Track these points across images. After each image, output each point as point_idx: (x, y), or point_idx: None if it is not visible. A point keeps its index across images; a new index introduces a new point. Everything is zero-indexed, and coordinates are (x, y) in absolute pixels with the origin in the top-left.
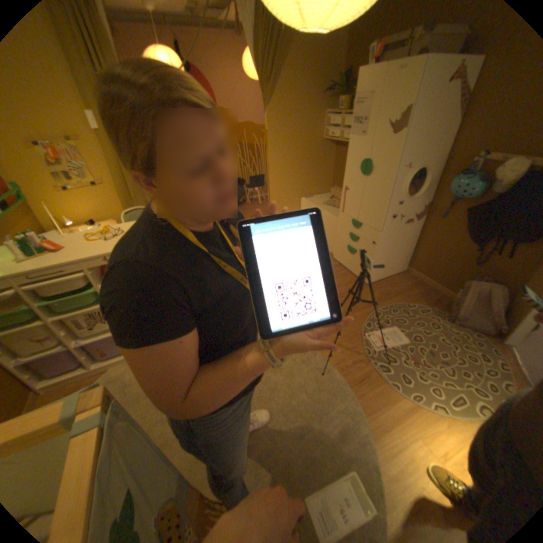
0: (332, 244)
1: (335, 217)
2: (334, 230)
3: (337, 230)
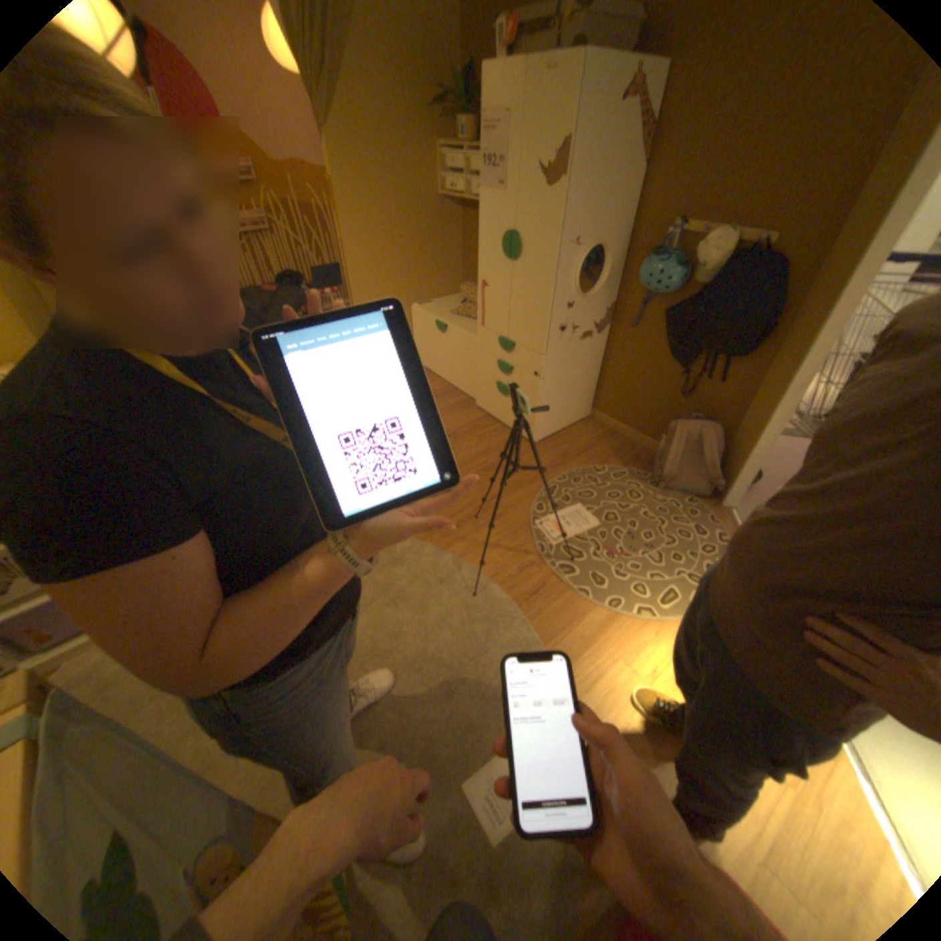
0: (473, 383)
1: (473, 336)
2: (473, 358)
3: (477, 358)
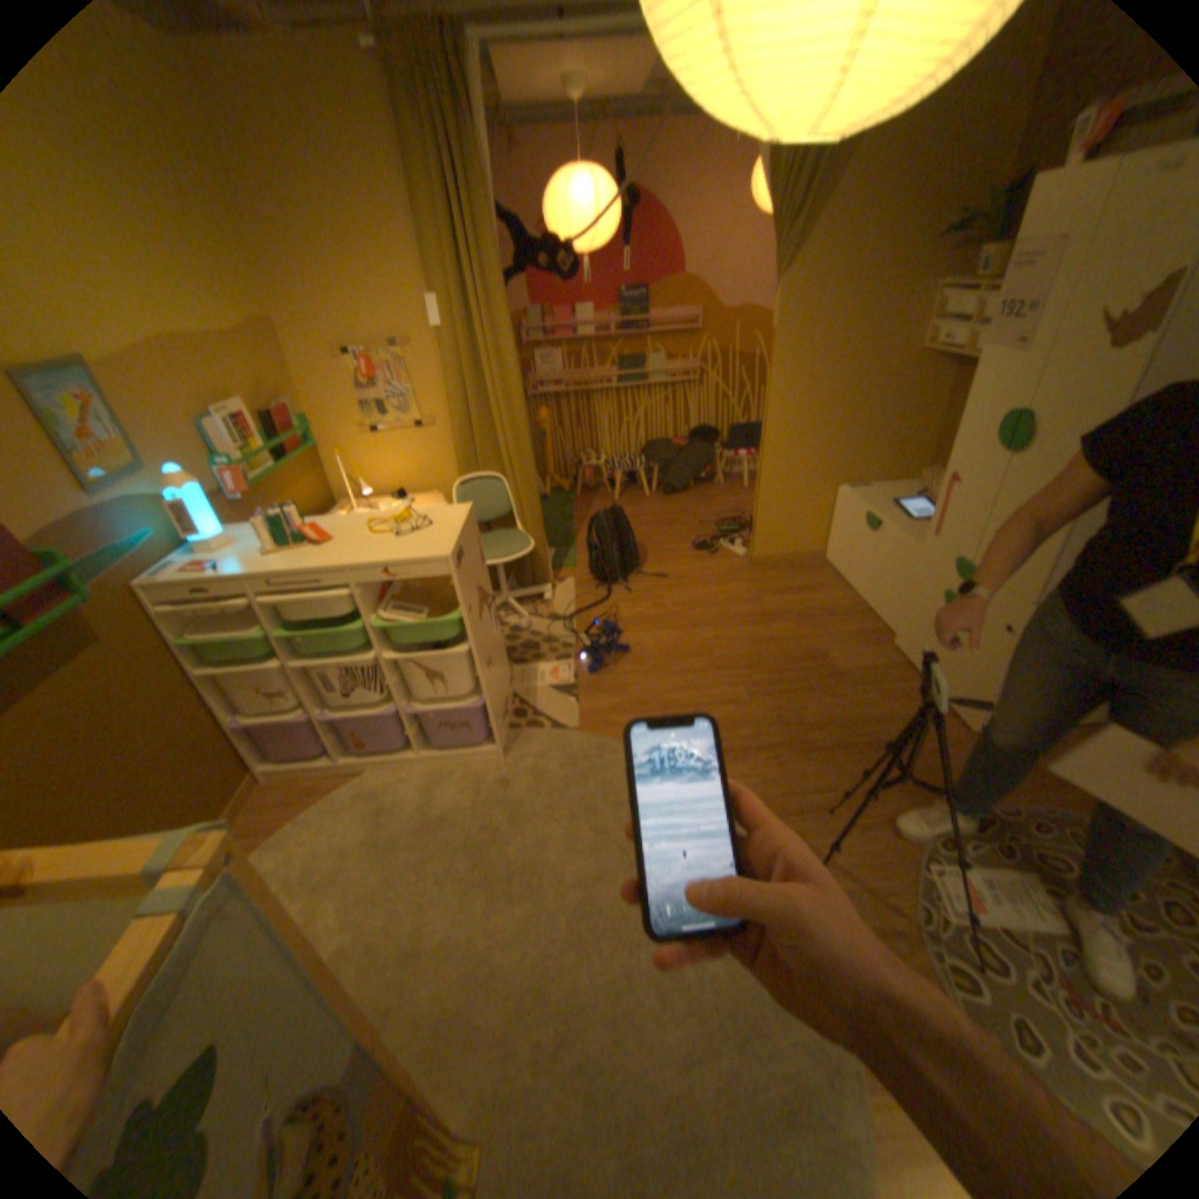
0: (900, 610)
1: (919, 544)
2: (910, 575)
3: (916, 577)
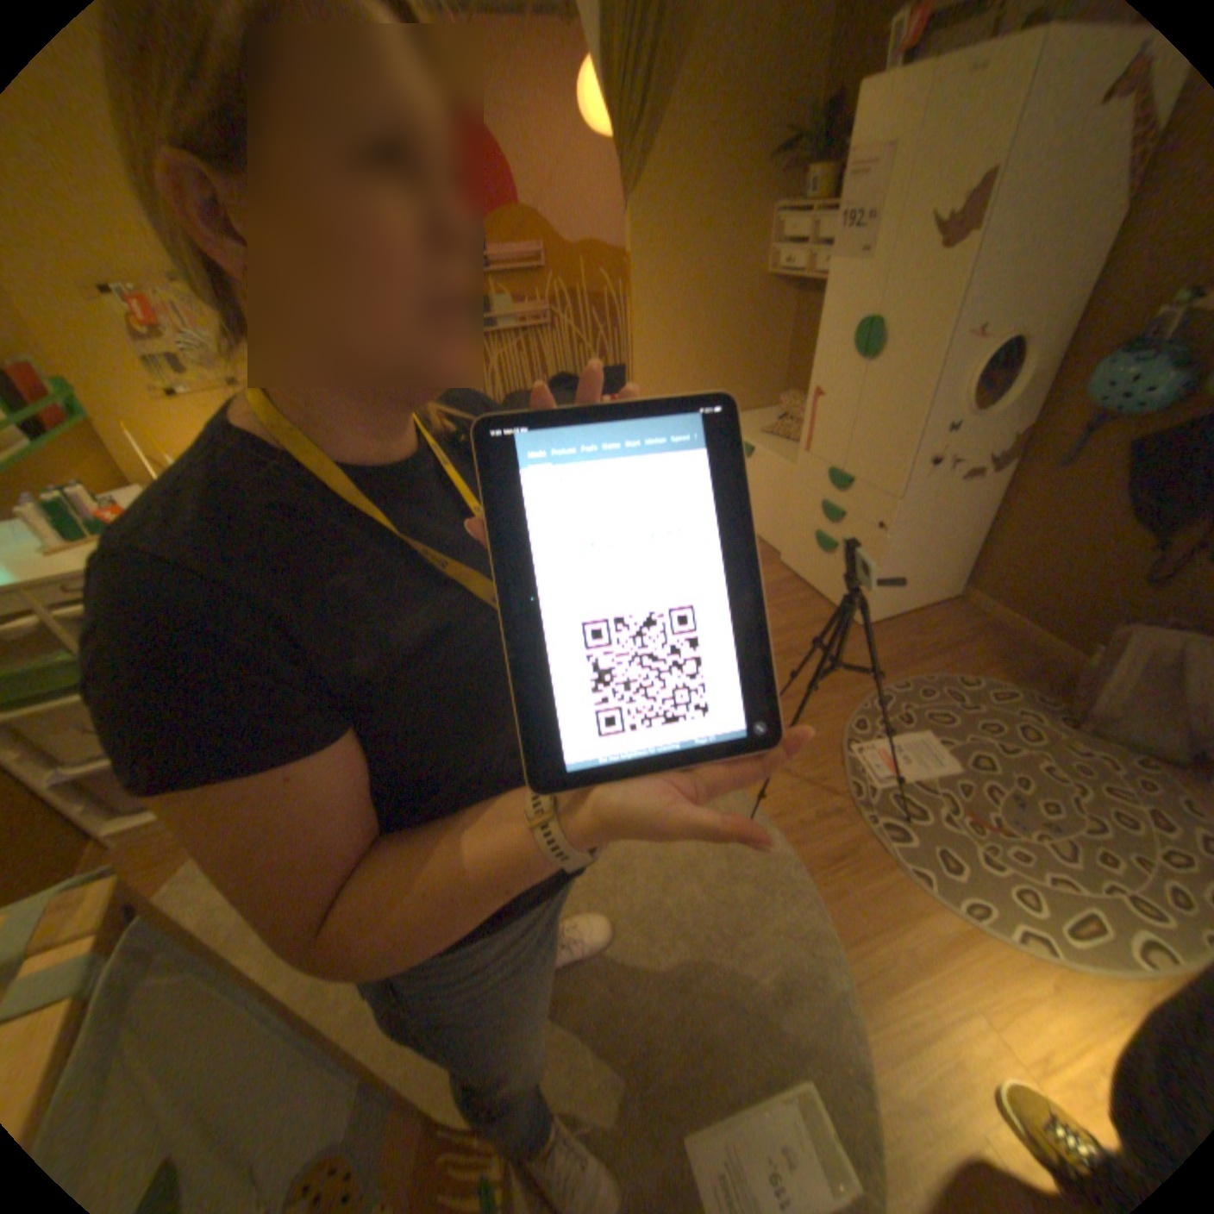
0: (780, 529)
1: (790, 464)
2: (786, 494)
3: (792, 495)
